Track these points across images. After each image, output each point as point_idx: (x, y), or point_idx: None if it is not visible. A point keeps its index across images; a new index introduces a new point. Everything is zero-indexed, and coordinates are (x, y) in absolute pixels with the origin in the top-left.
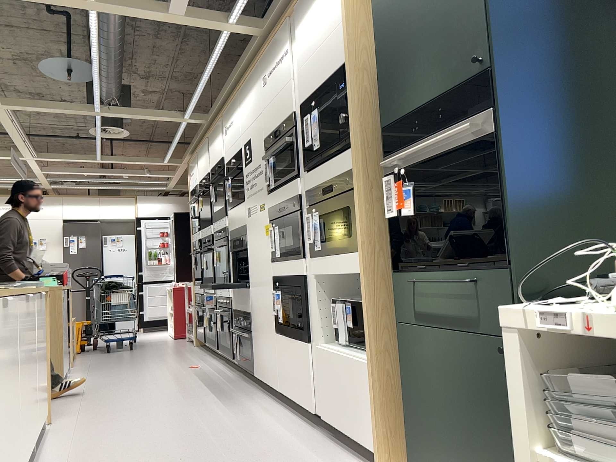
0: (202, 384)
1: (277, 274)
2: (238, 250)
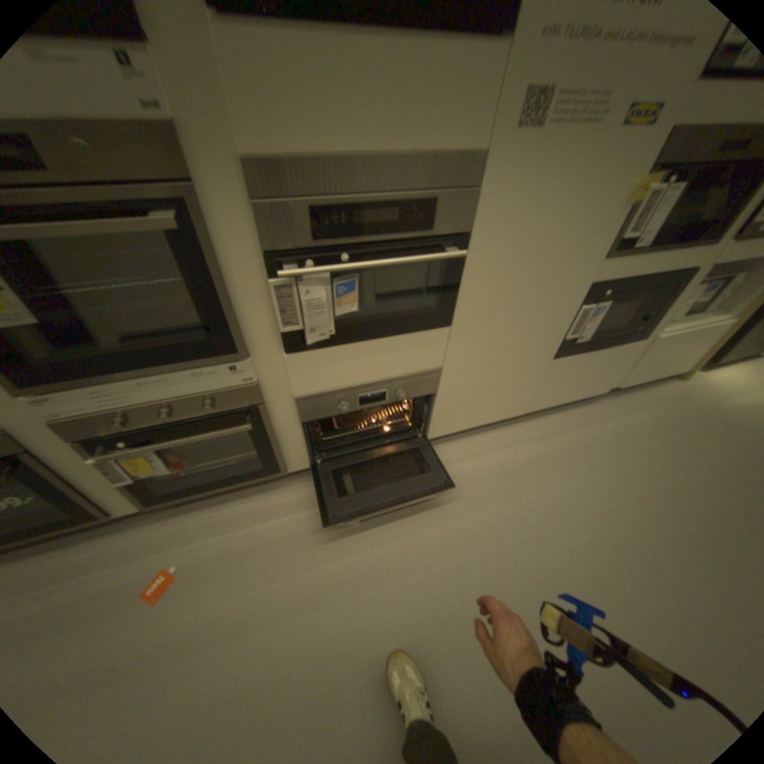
0: (357, 540)
1: (616, 276)
2: (381, 237)
